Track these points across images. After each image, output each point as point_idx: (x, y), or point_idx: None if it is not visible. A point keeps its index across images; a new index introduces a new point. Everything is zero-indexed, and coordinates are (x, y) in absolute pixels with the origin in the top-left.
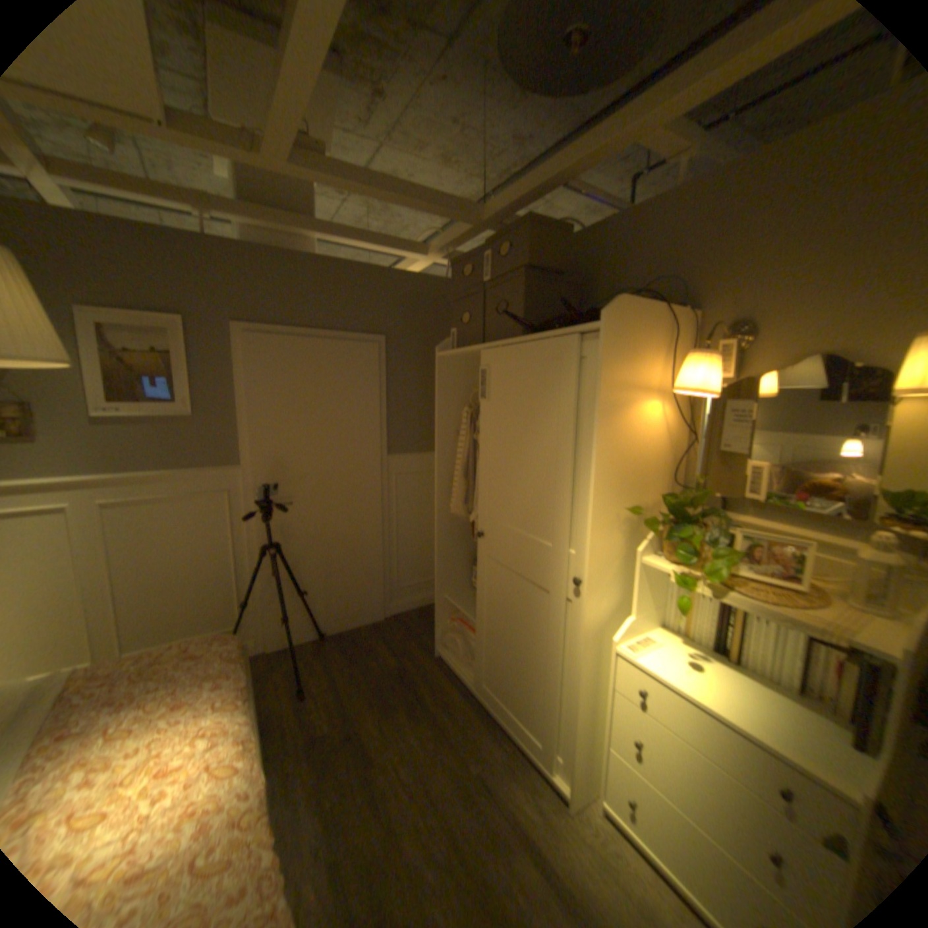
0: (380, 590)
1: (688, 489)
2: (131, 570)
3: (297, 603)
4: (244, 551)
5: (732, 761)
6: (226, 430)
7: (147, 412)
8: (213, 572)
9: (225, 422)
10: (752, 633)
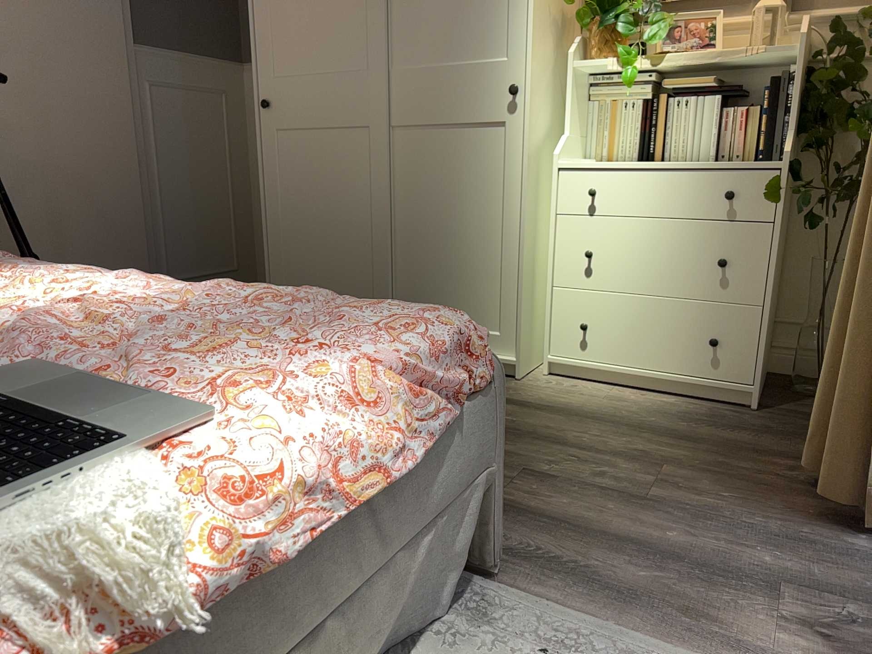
0: None
1: None
2: None
3: None
4: None
5: (682, 203)
6: None
7: None
8: None
9: None
10: (673, 124)
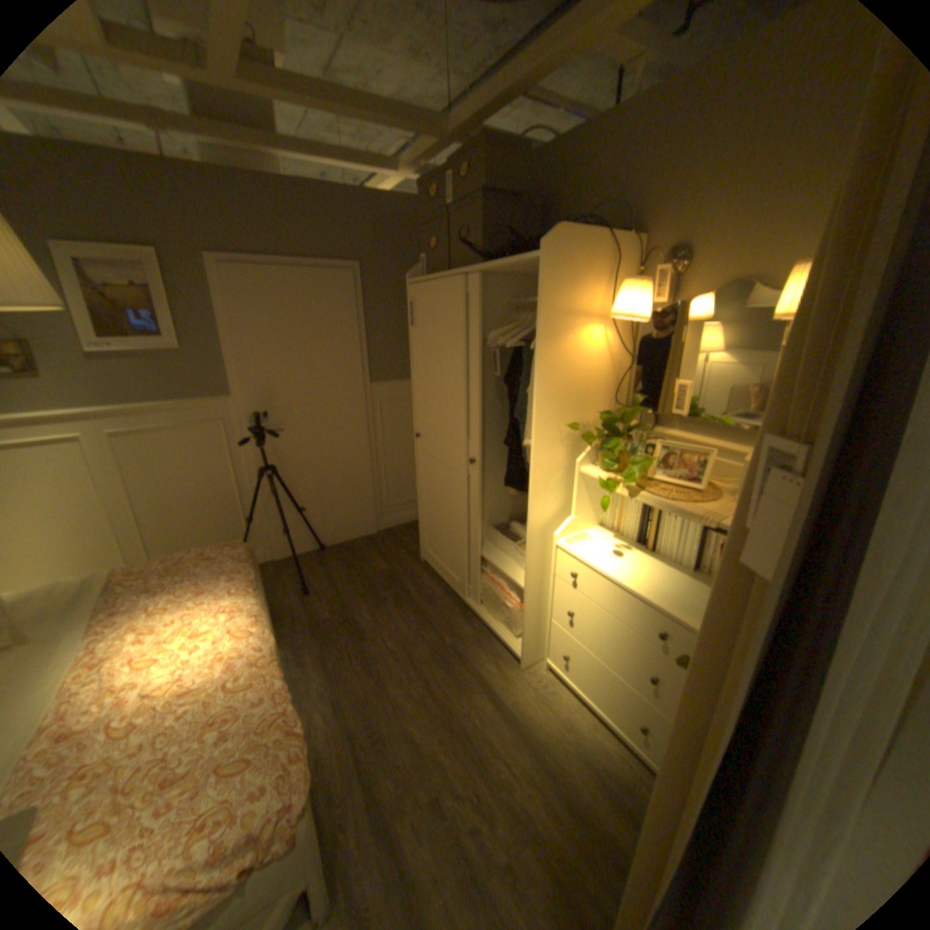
0: (371, 507)
1: (623, 407)
2: (145, 492)
3: (297, 519)
4: (244, 474)
5: (631, 617)
6: (213, 363)
7: (136, 347)
8: (218, 493)
9: (211, 354)
10: (665, 526)
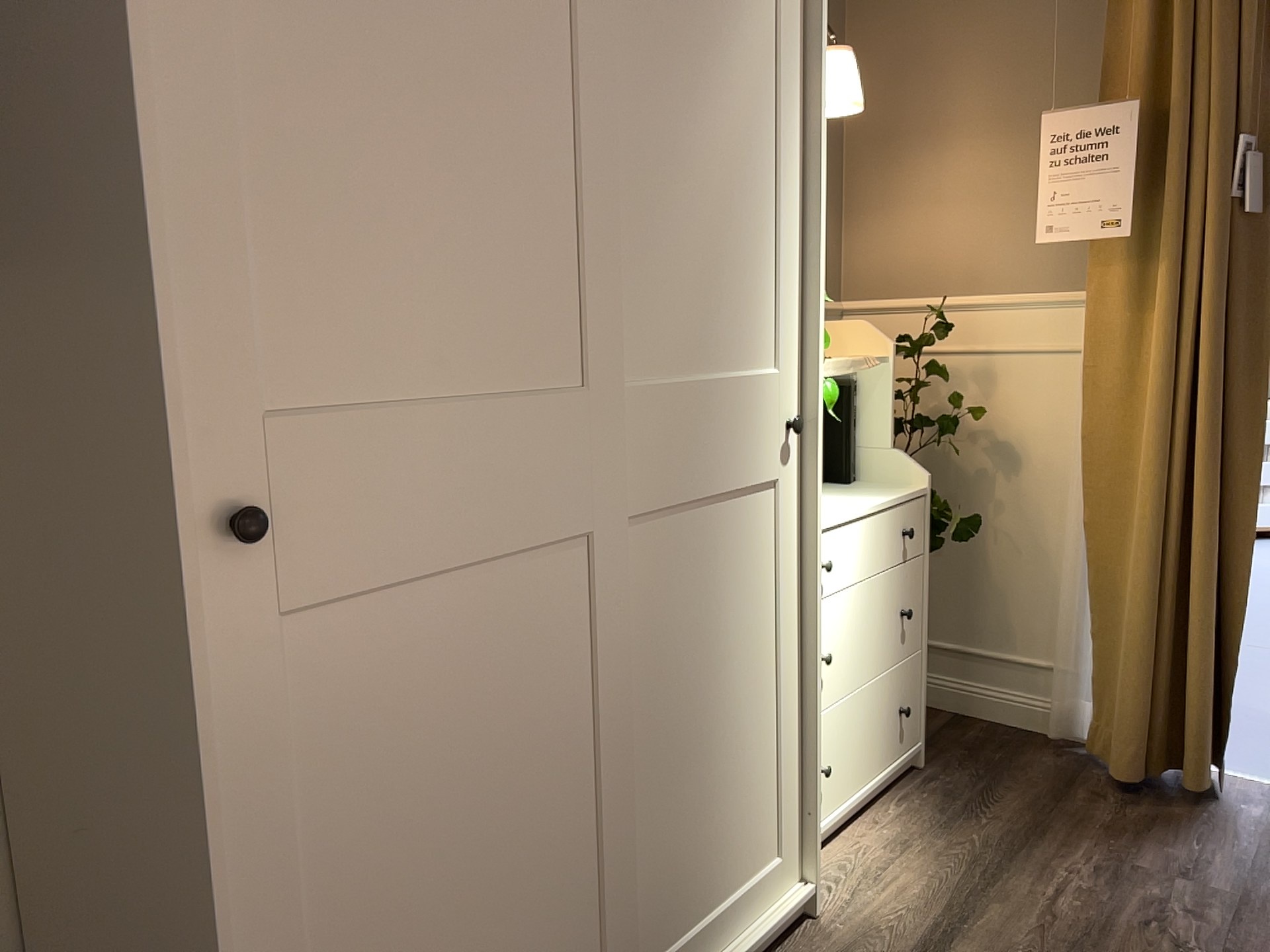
0: None
1: None
2: None
3: None
4: None
5: (874, 552)
6: None
7: None
8: None
9: None
10: None
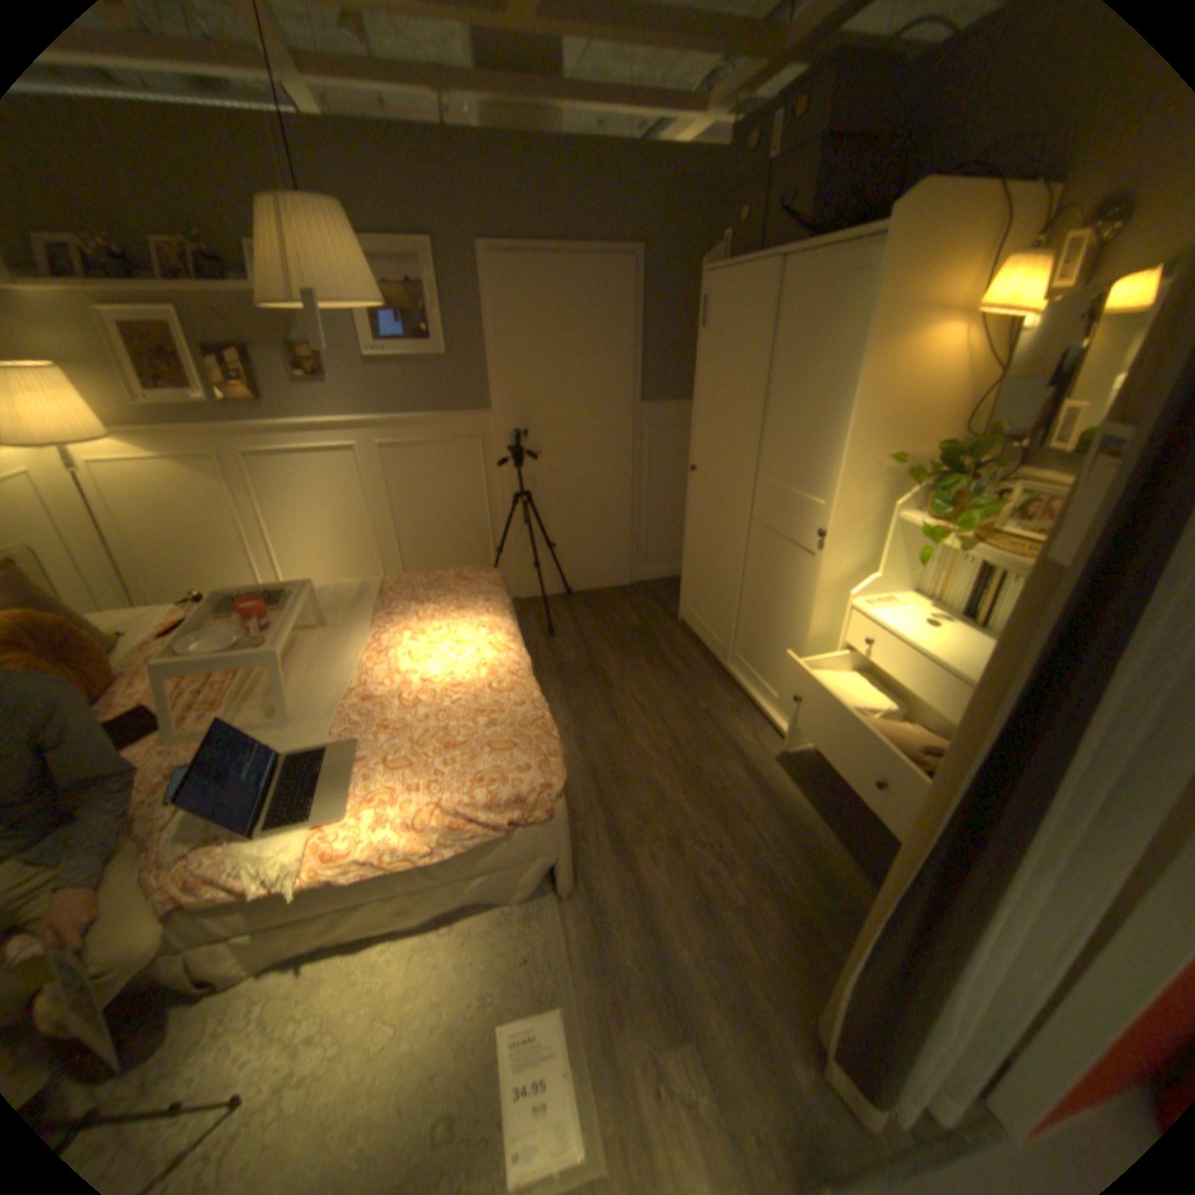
0: (627, 554)
1: (976, 437)
2: (407, 509)
3: (547, 557)
4: (498, 501)
5: (935, 695)
6: (477, 372)
7: (407, 352)
8: (472, 519)
9: (476, 362)
10: (1007, 596)
